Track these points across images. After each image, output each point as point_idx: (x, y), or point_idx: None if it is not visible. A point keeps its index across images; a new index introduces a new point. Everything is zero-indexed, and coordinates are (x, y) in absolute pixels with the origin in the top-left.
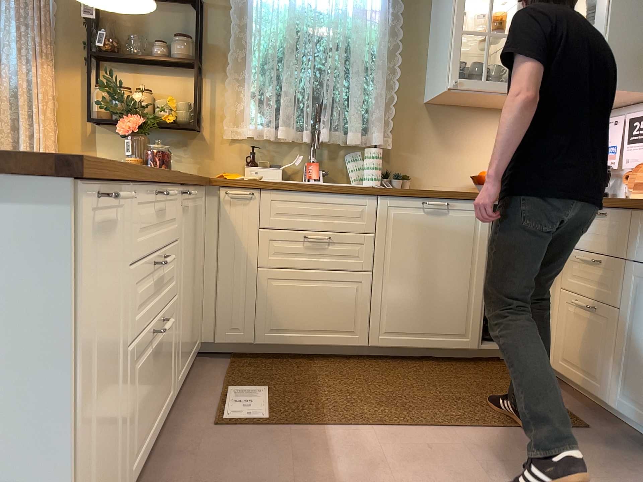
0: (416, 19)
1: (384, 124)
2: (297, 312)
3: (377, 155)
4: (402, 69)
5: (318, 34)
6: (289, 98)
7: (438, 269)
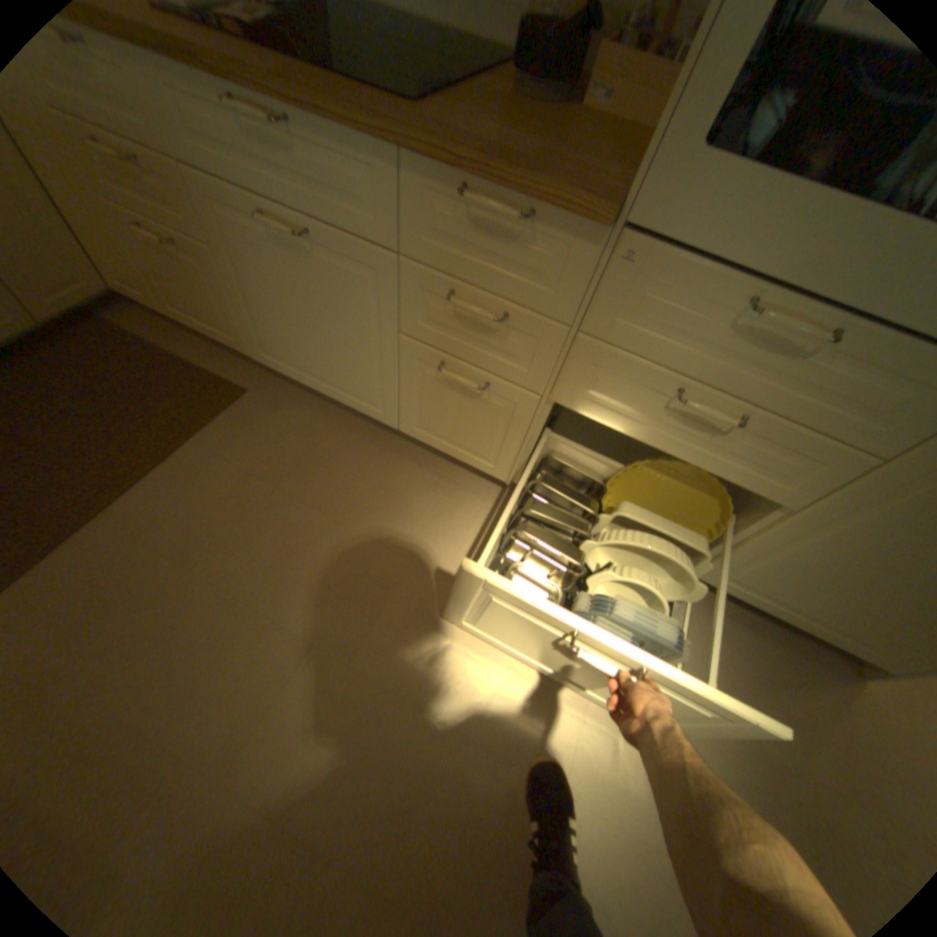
0: None
1: None
2: None
3: None
4: None
5: None
6: None
7: None
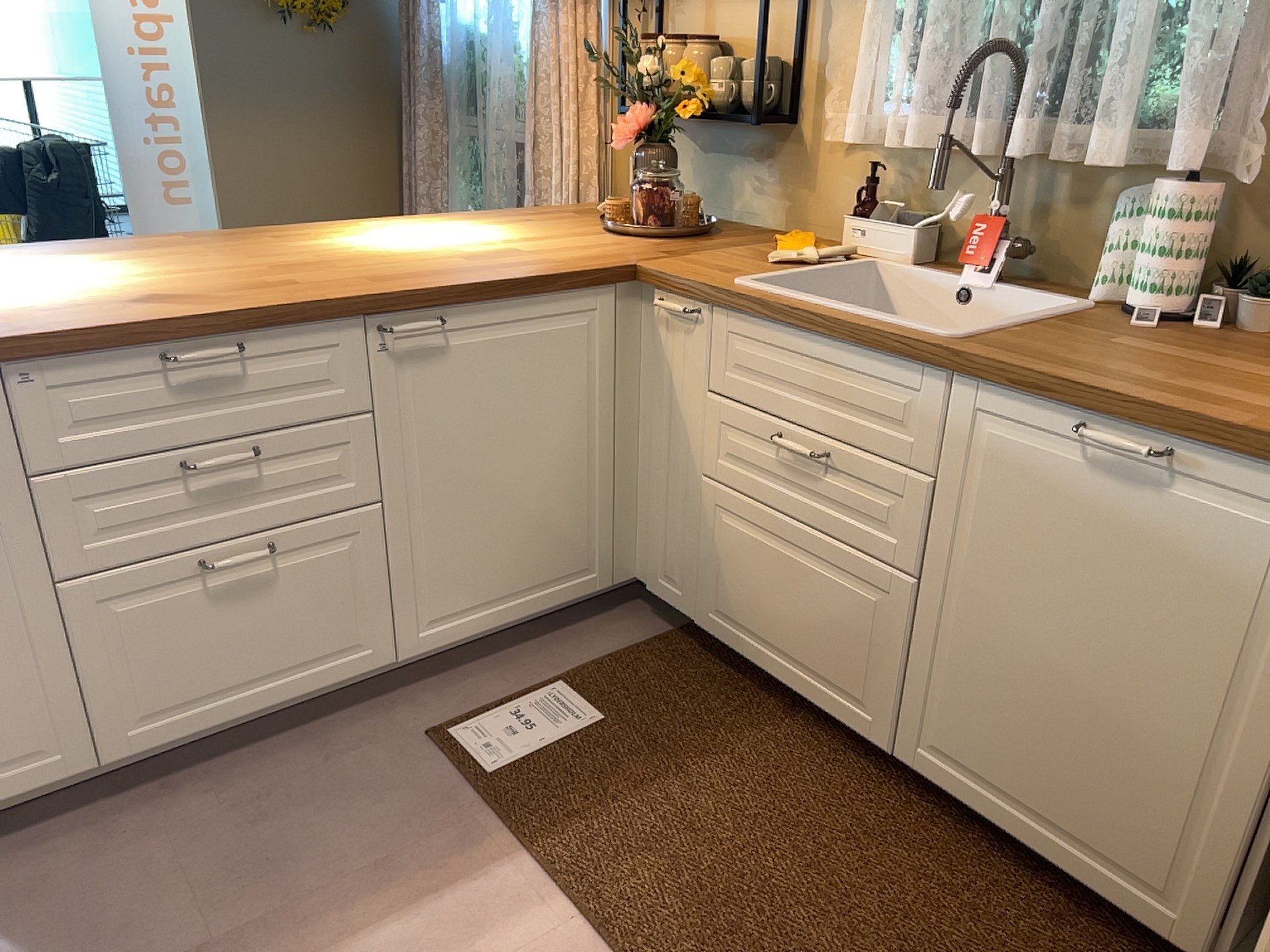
0: None
1: (1260, 93)
2: (761, 597)
3: (1170, 214)
4: None
5: None
6: (942, 33)
7: (1099, 652)
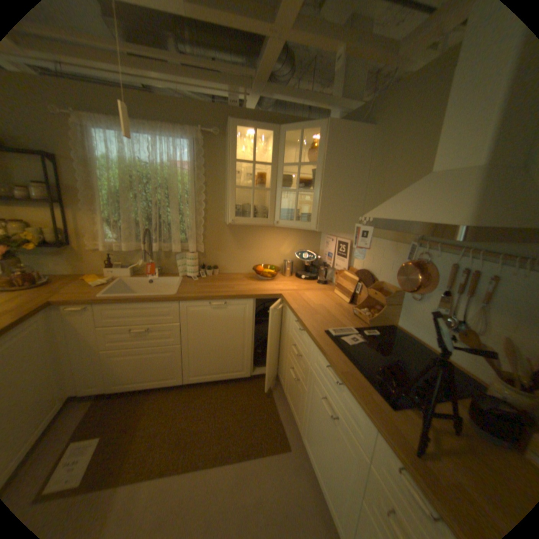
0: (215, 168)
1: (199, 236)
2: (132, 372)
3: (193, 259)
4: (209, 200)
5: (147, 178)
6: (127, 225)
7: (222, 339)
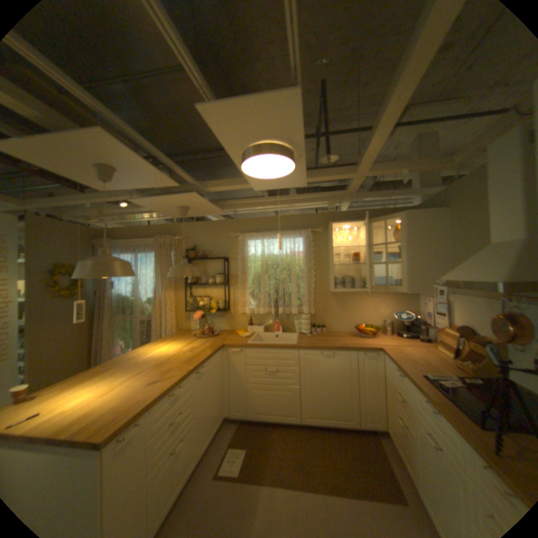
0: (321, 252)
1: (310, 302)
2: (265, 405)
3: (306, 319)
4: (317, 275)
5: (276, 265)
6: (264, 295)
7: (333, 386)
